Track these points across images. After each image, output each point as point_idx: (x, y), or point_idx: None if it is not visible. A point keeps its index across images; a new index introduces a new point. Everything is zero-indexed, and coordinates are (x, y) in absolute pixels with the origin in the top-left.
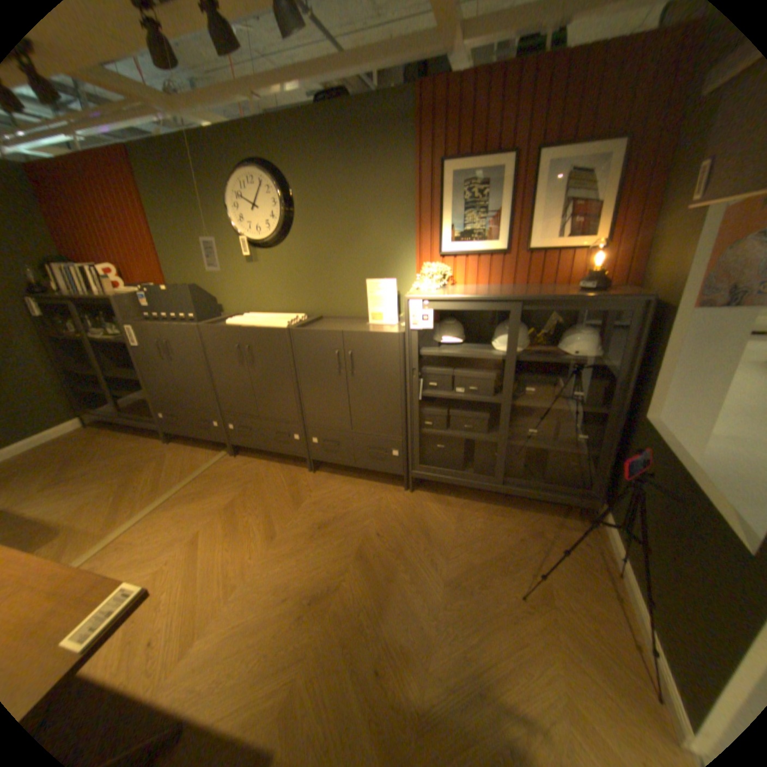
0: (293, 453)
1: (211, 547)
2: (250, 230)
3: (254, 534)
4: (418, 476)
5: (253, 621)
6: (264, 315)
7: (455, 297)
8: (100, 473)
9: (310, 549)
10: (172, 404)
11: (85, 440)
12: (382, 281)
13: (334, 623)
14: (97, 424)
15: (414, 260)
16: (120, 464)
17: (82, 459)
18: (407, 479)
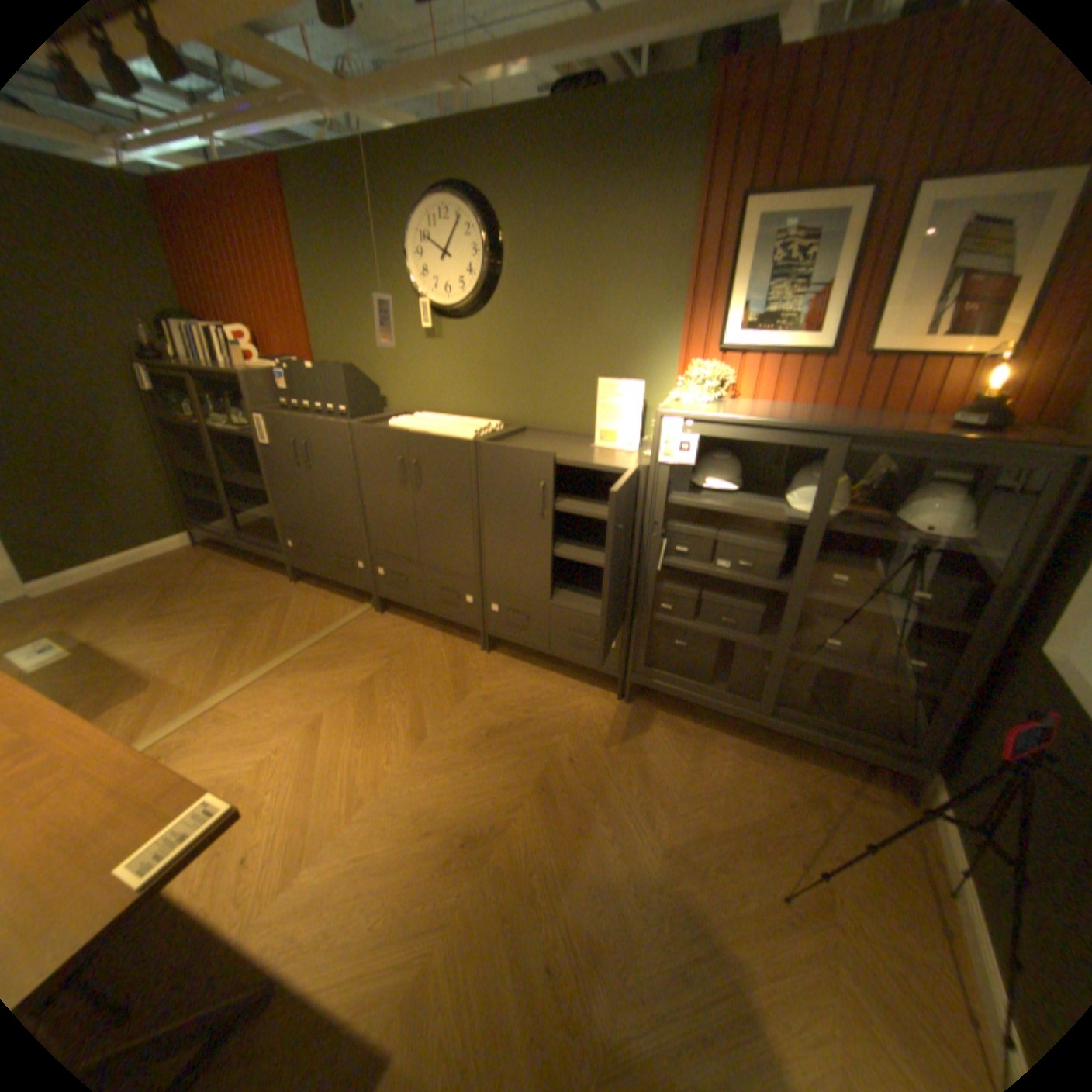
0: (462, 621)
1: (337, 738)
2: (436, 290)
3: (396, 729)
4: (641, 682)
5: (382, 856)
6: (442, 418)
7: (739, 420)
8: (206, 612)
9: (472, 765)
10: (307, 529)
11: (193, 564)
12: (623, 383)
13: (495, 881)
14: (210, 543)
15: (676, 354)
16: (233, 602)
17: (186, 590)
18: (623, 684)
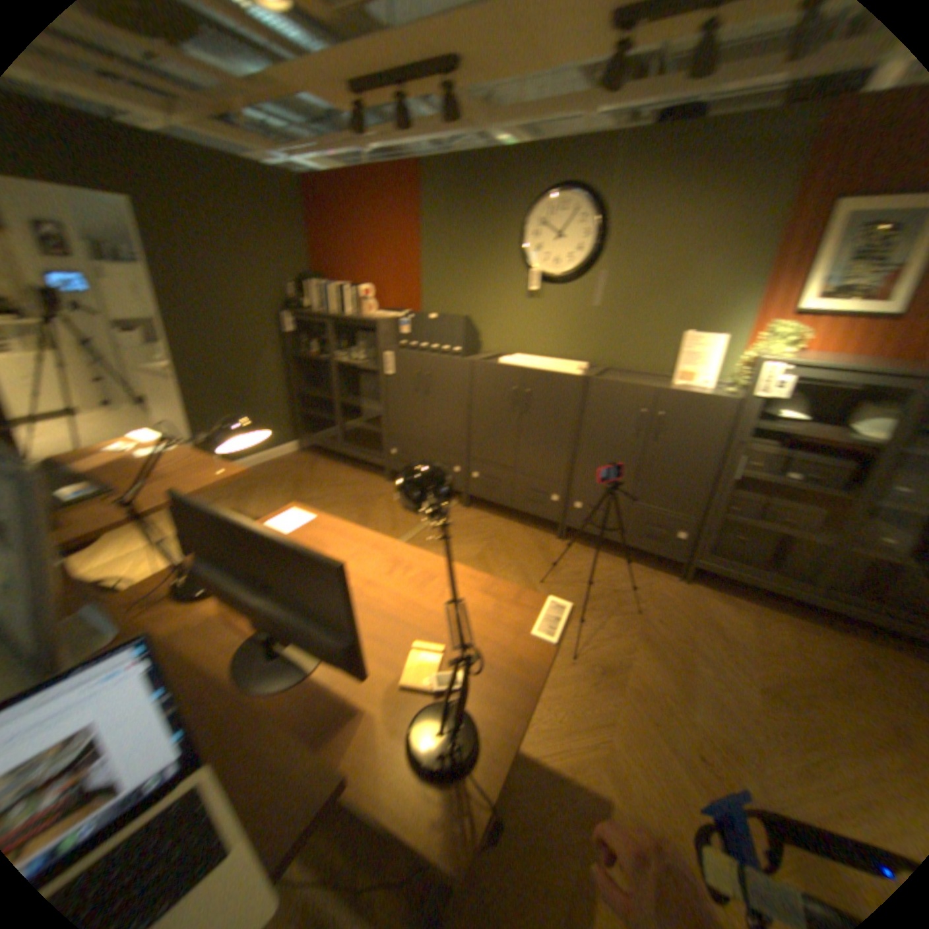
0: (546, 515)
1: None
2: (548, 262)
3: None
4: (708, 568)
5: None
6: (541, 359)
7: (838, 365)
8: (338, 499)
9: (588, 620)
10: (415, 441)
11: (310, 464)
12: (710, 335)
13: (641, 699)
14: (315, 450)
15: (755, 315)
16: (354, 494)
17: (315, 483)
18: (689, 568)
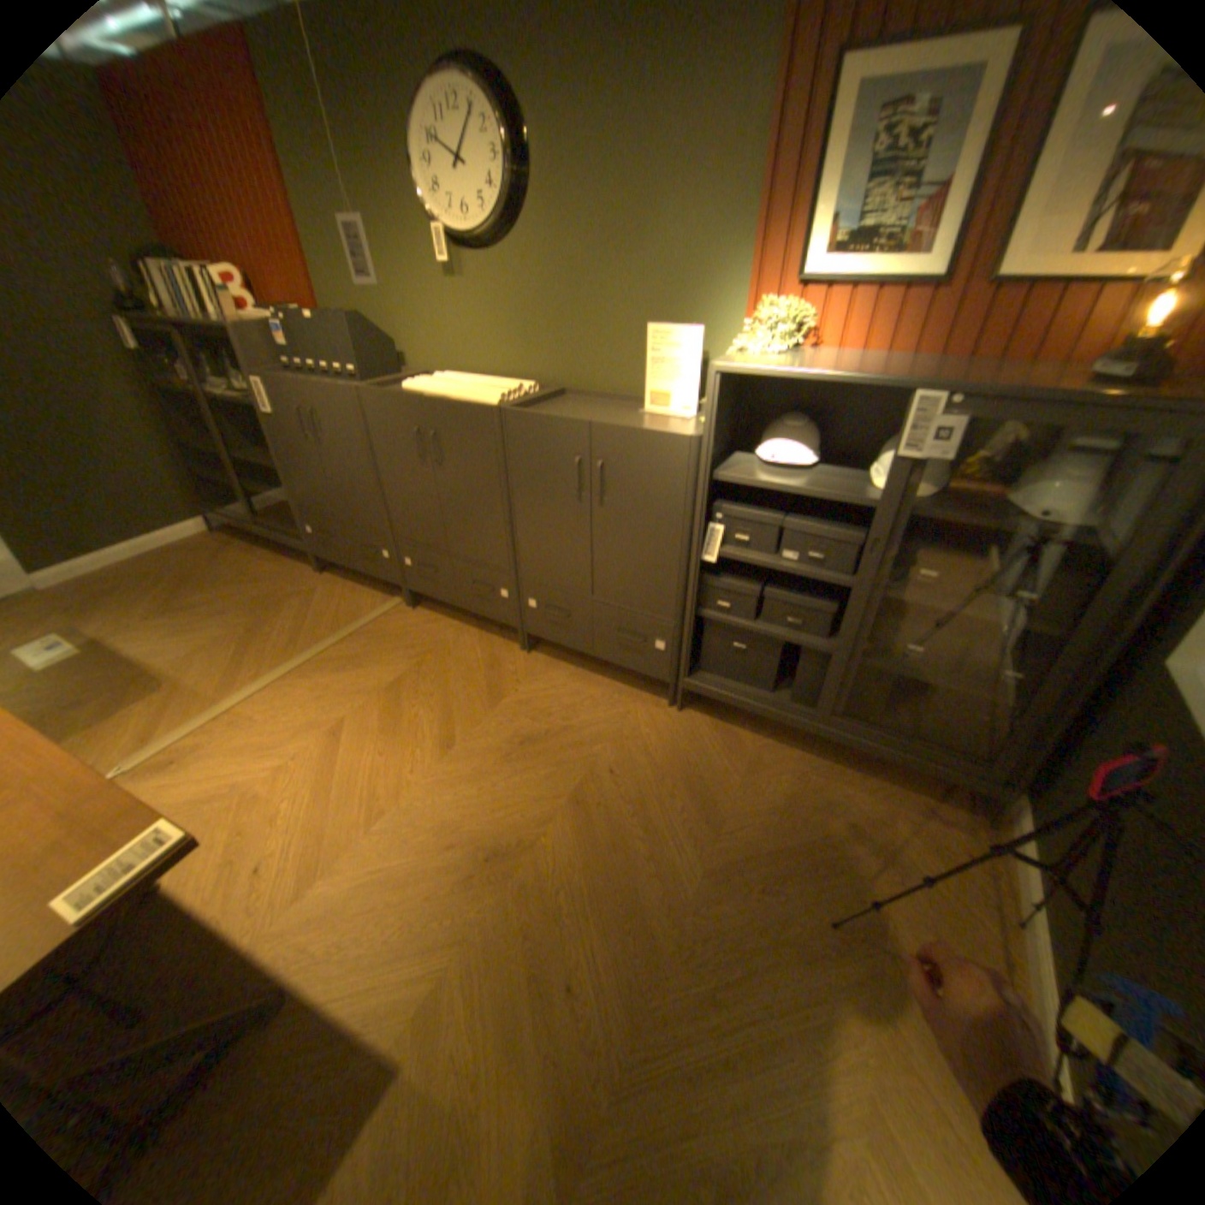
0: (499, 618)
1: (359, 744)
2: (451, 210)
3: (423, 736)
4: (694, 689)
5: (402, 869)
6: (466, 379)
7: (812, 374)
8: (224, 605)
9: (503, 776)
10: (325, 513)
11: (211, 552)
12: (678, 328)
13: (519, 898)
14: (229, 529)
15: (746, 289)
16: (252, 595)
17: (203, 581)
18: (674, 689)
